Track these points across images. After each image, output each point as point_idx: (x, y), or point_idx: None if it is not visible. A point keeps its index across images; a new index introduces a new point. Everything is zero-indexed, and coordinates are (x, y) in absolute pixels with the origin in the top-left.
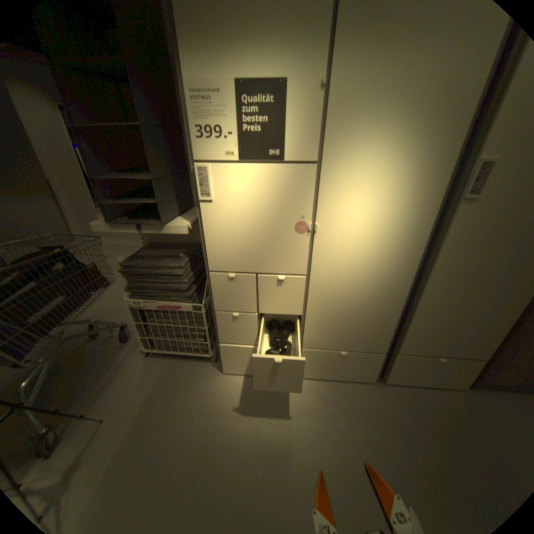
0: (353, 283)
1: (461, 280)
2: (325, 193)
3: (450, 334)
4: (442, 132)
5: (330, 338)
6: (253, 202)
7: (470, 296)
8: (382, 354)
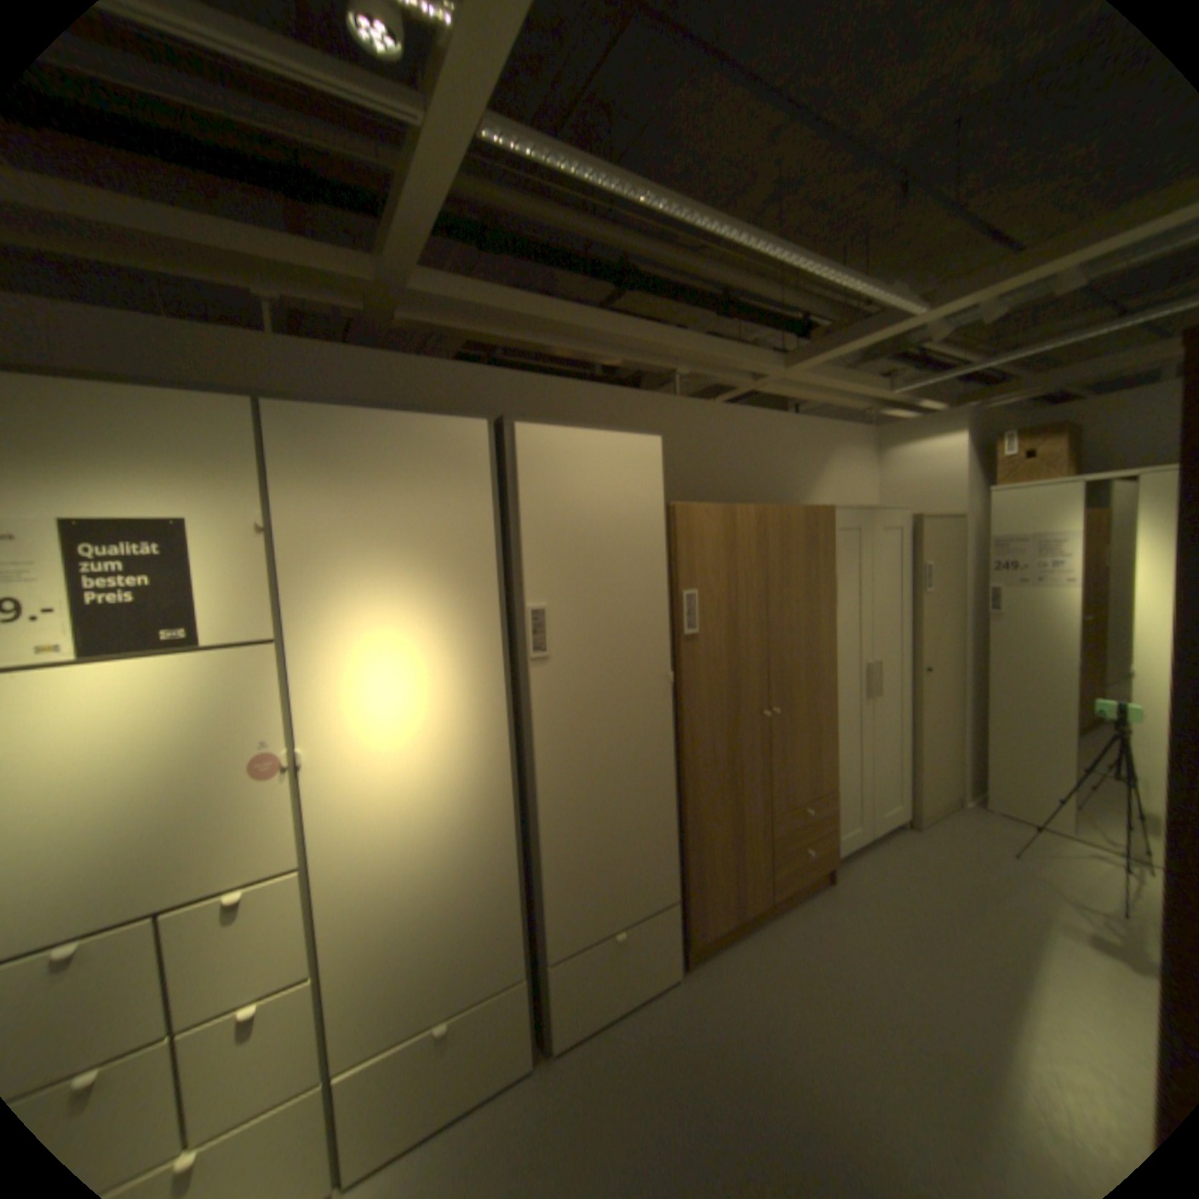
0: (410, 847)
1: (580, 779)
2: (305, 690)
3: (608, 881)
4: (467, 581)
5: (395, 1007)
6: (128, 739)
7: (603, 800)
8: (518, 985)
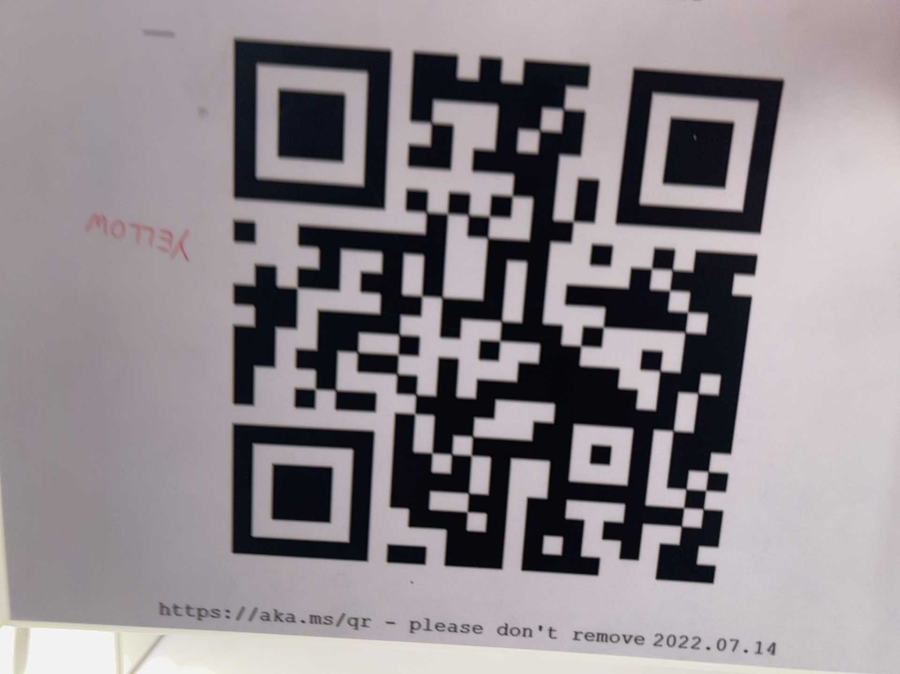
0: None
1: None
2: None
3: None
4: None
5: None
6: None
7: None
8: None
